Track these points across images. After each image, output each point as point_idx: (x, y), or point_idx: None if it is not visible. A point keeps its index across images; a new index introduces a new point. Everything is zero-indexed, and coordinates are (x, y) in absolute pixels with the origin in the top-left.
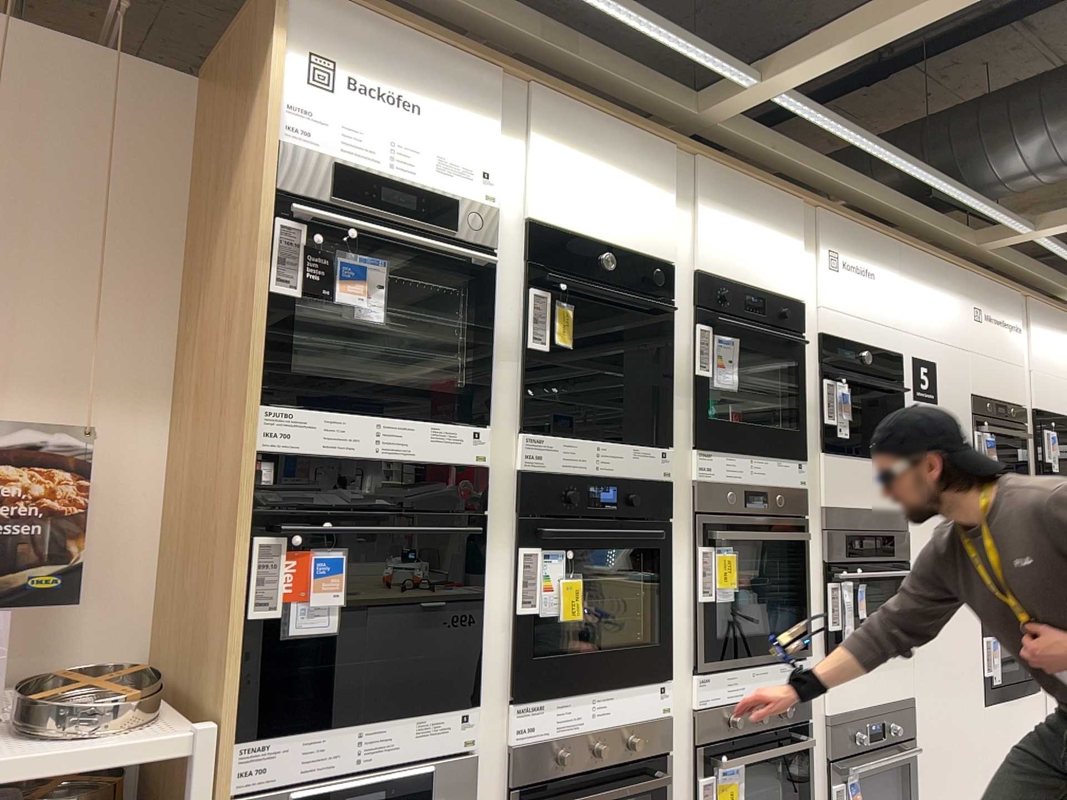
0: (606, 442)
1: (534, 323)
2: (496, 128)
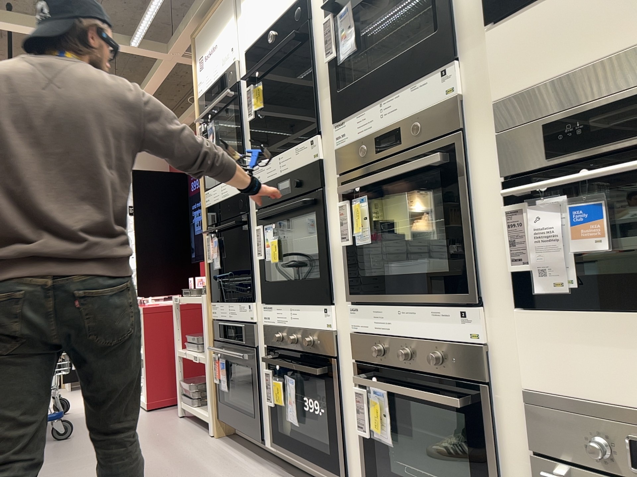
0: (282, 153)
1: (247, 106)
2: (230, 17)
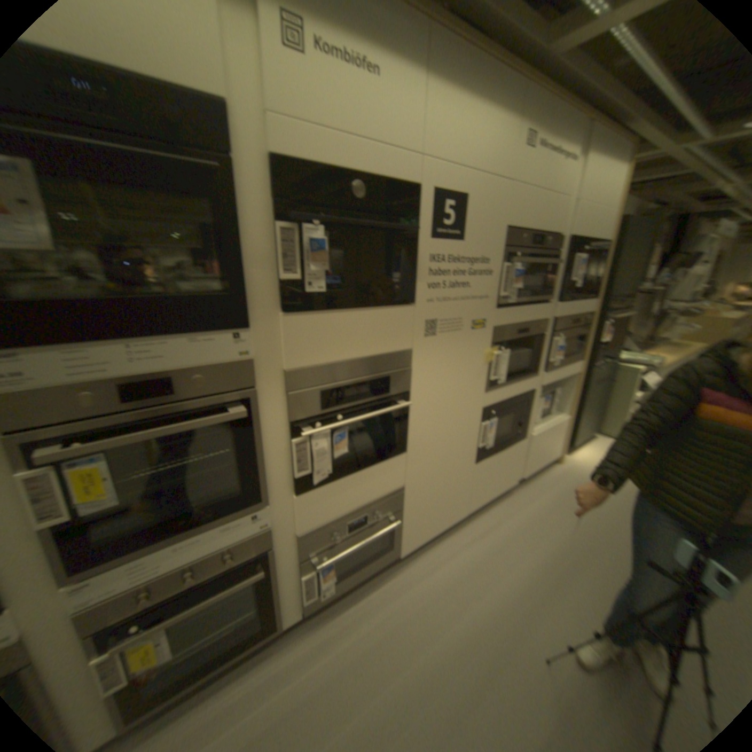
0: None
1: None
2: None
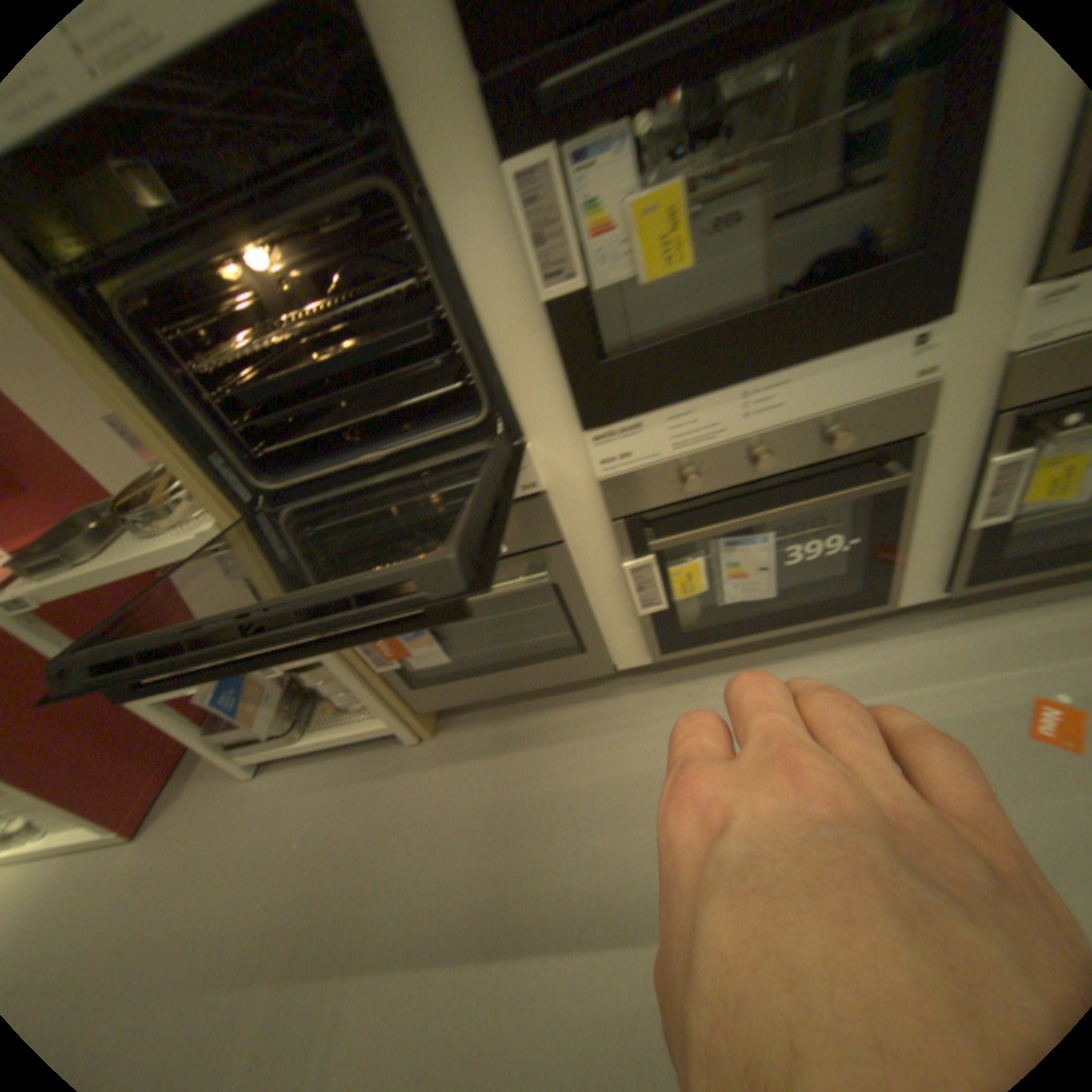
0: None
1: None
2: None
